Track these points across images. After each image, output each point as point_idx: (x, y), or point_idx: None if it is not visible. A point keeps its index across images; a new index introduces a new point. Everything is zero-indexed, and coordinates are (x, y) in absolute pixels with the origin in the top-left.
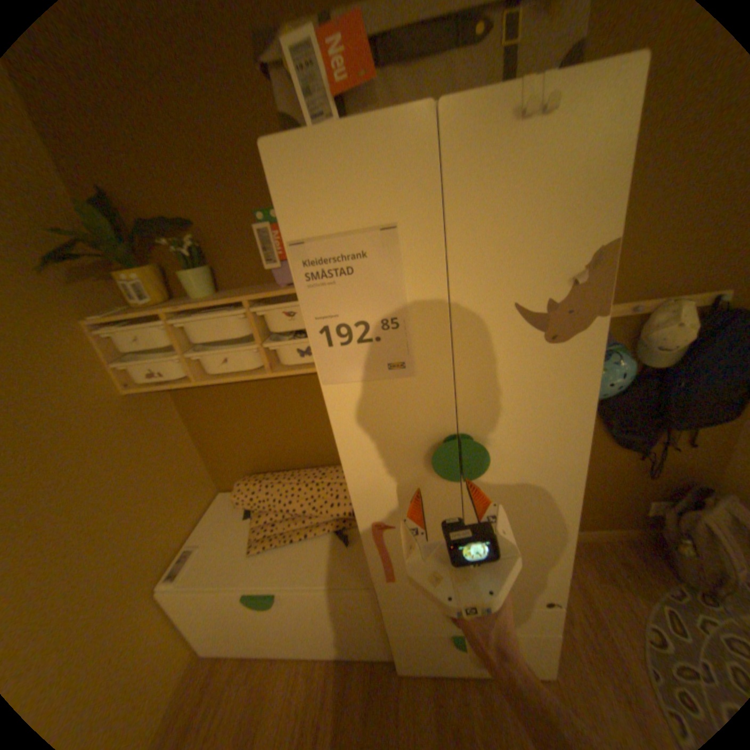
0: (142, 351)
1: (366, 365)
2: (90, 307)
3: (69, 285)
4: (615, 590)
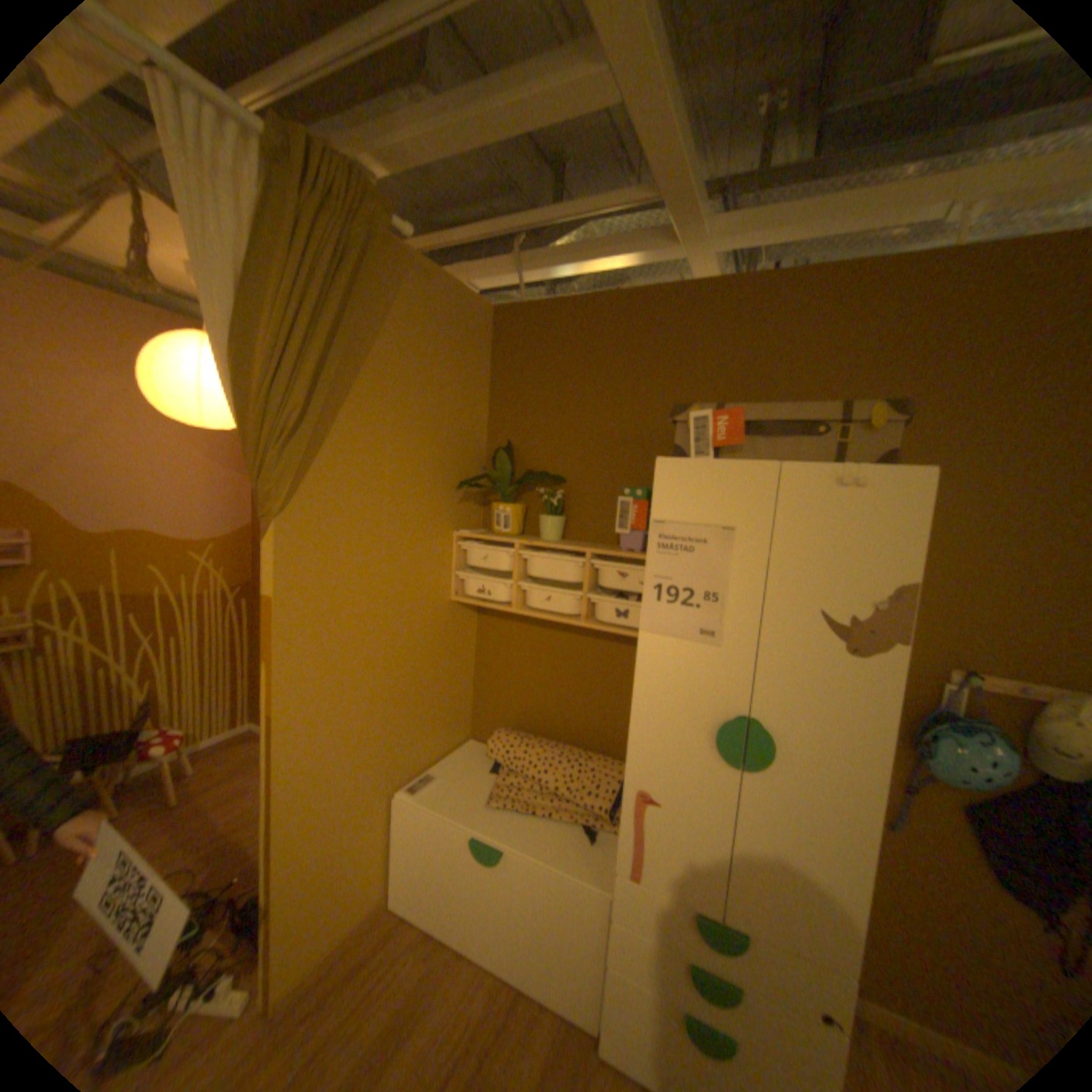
0: (485, 569)
1: (681, 625)
2: (463, 524)
3: (459, 503)
4: None
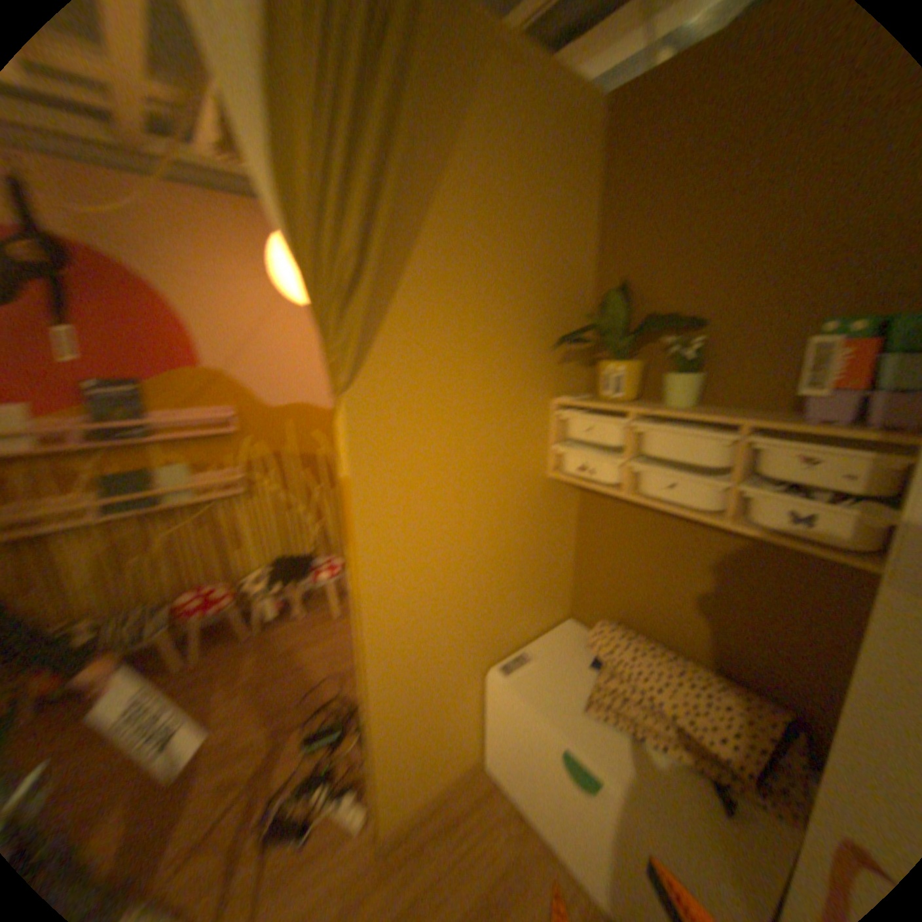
0: (588, 442)
1: None
2: (562, 388)
3: (558, 364)
4: None
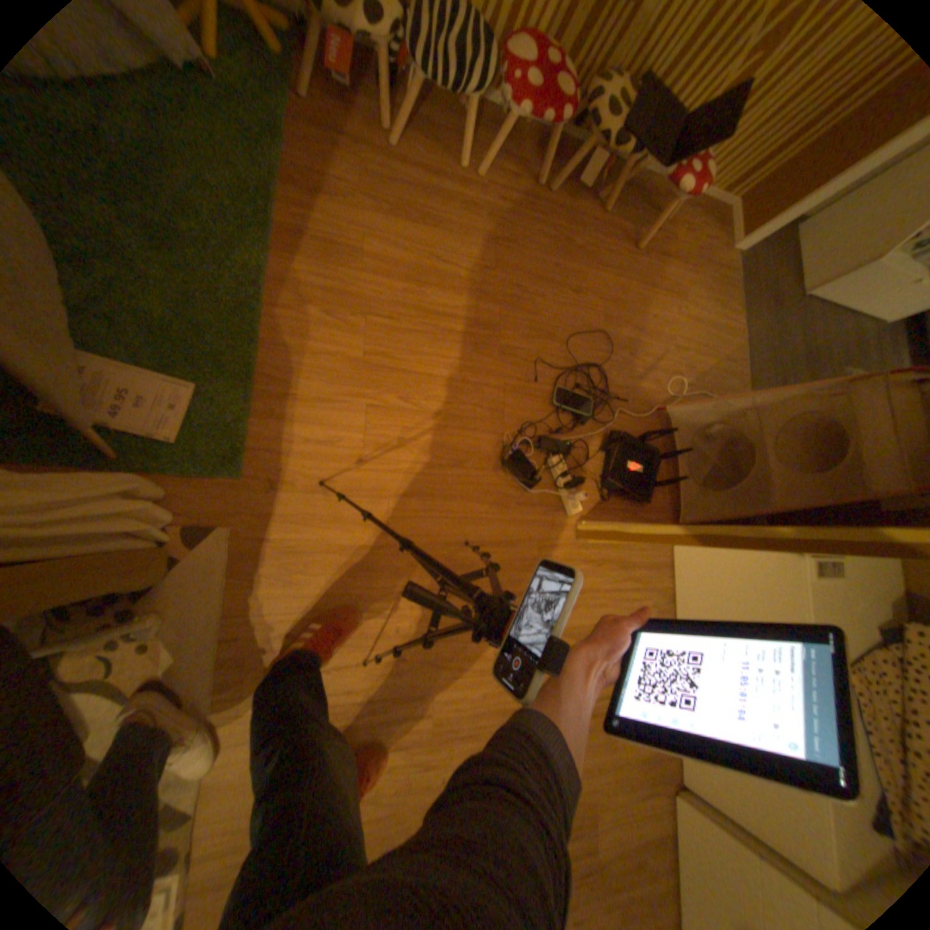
0: None
1: None
2: None
3: None
4: None
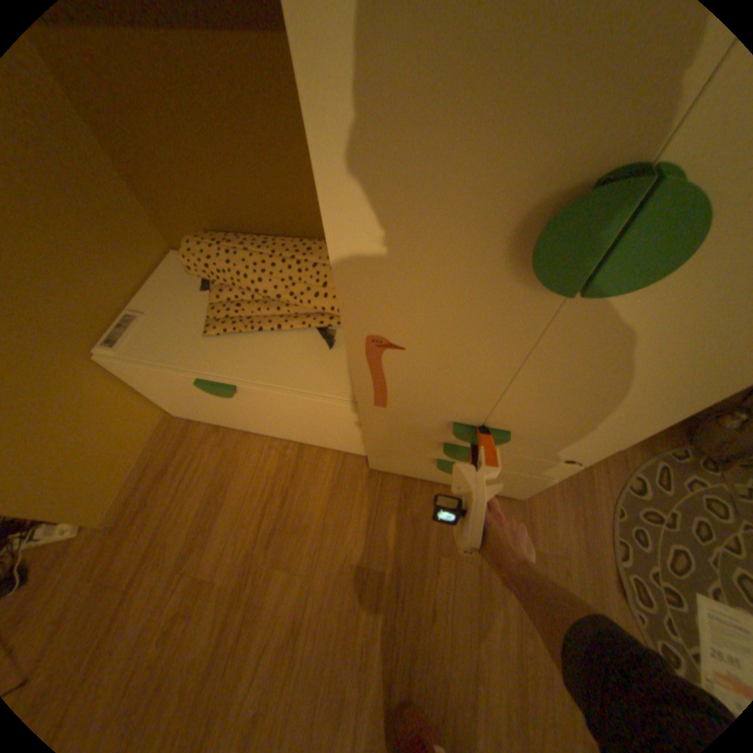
0: None
1: None
2: None
3: None
4: None
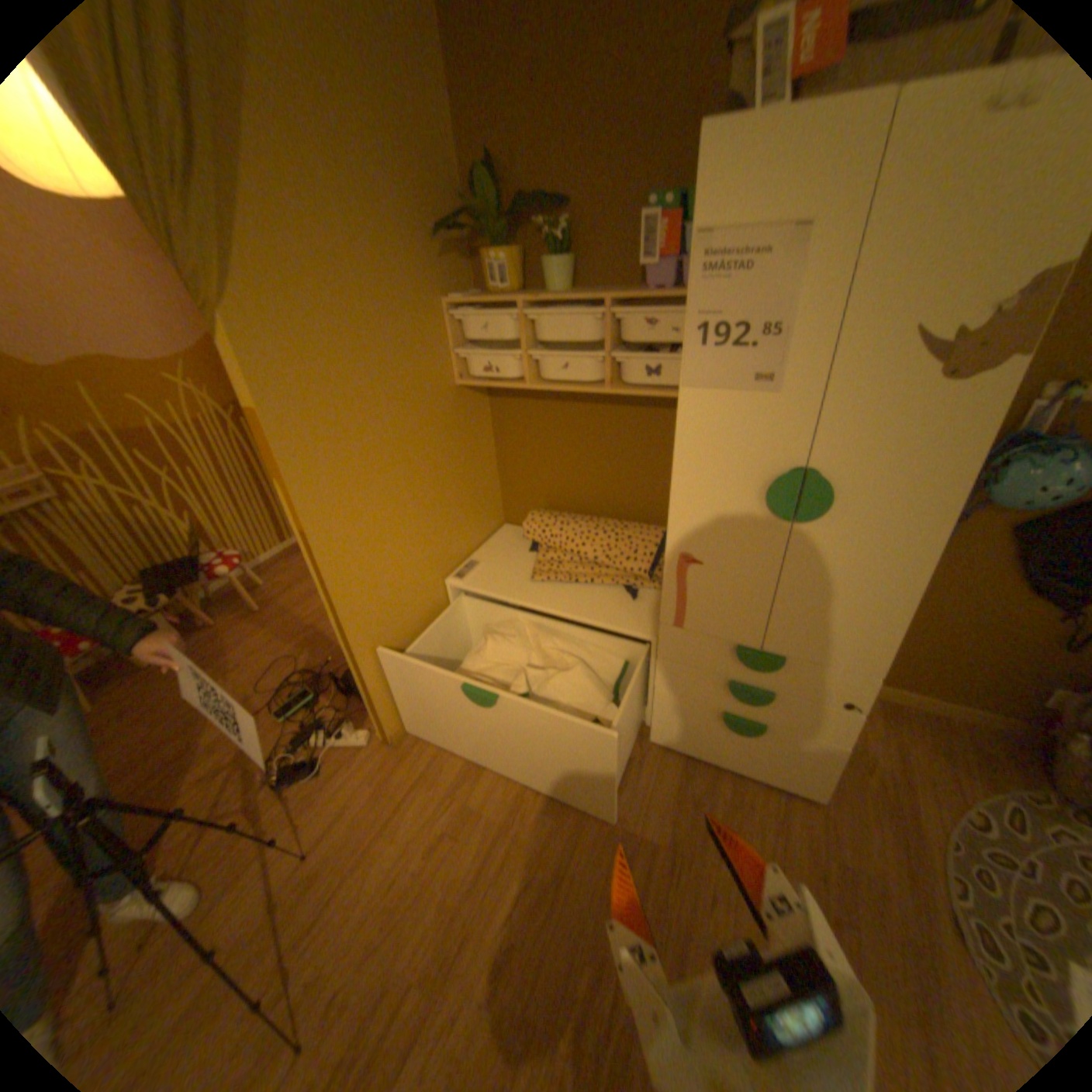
0: (486, 340)
1: (731, 372)
2: (449, 285)
3: (439, 257)
4: (948, 766)
